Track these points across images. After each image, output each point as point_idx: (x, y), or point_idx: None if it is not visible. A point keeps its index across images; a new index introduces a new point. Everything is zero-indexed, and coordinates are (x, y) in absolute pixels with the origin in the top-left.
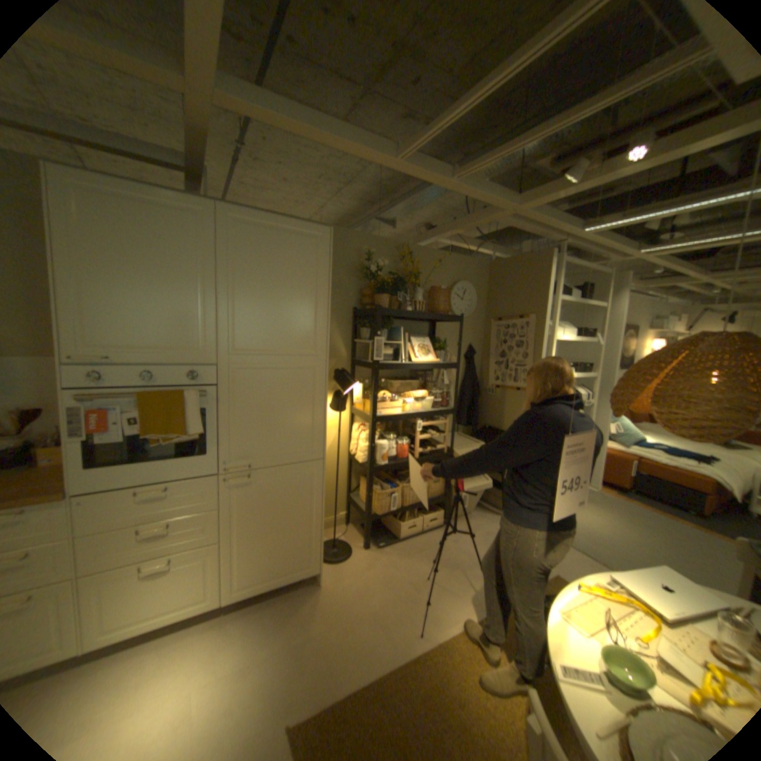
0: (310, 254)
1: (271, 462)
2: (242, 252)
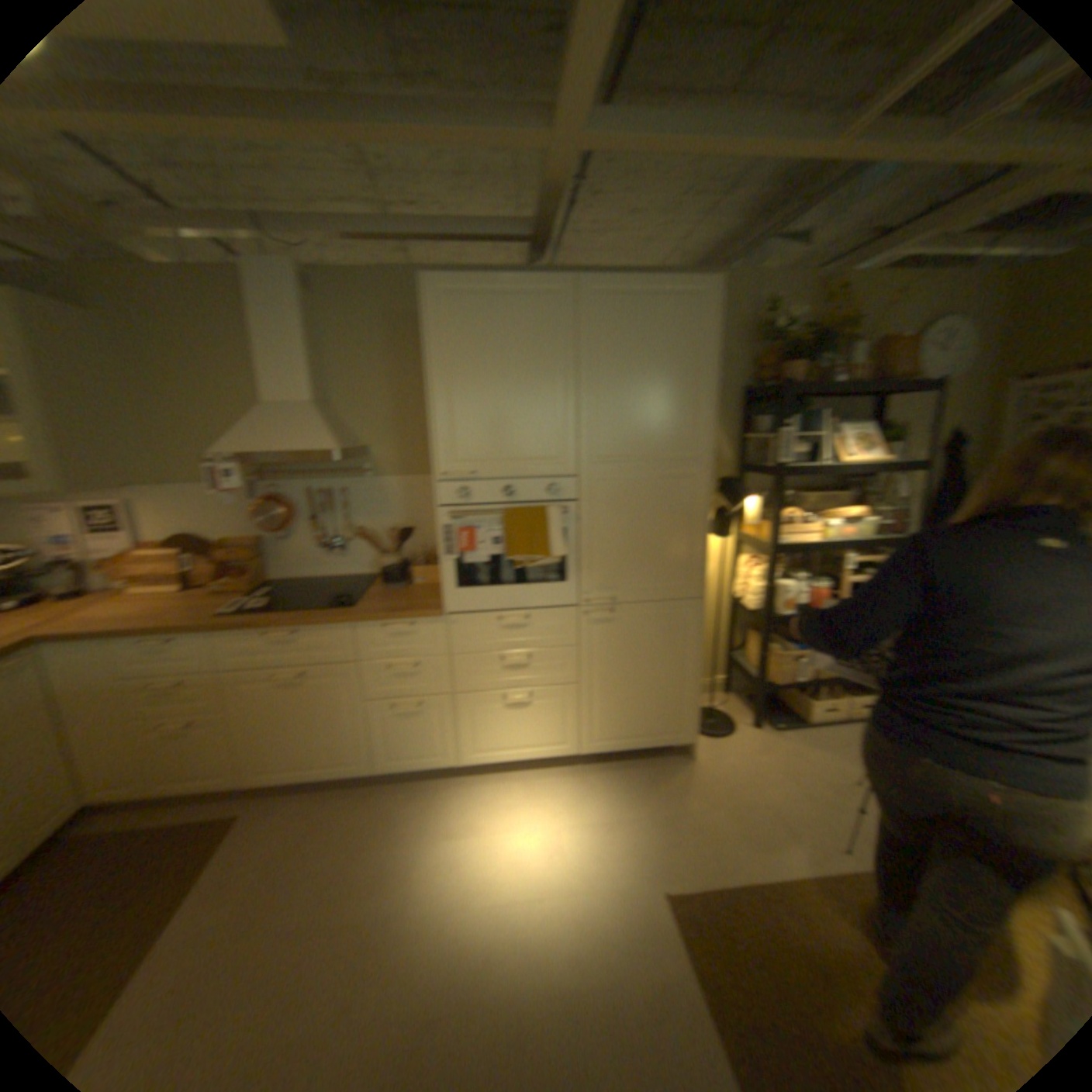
0: (692, 318)
1: (638, 596)
2: (607, 332)
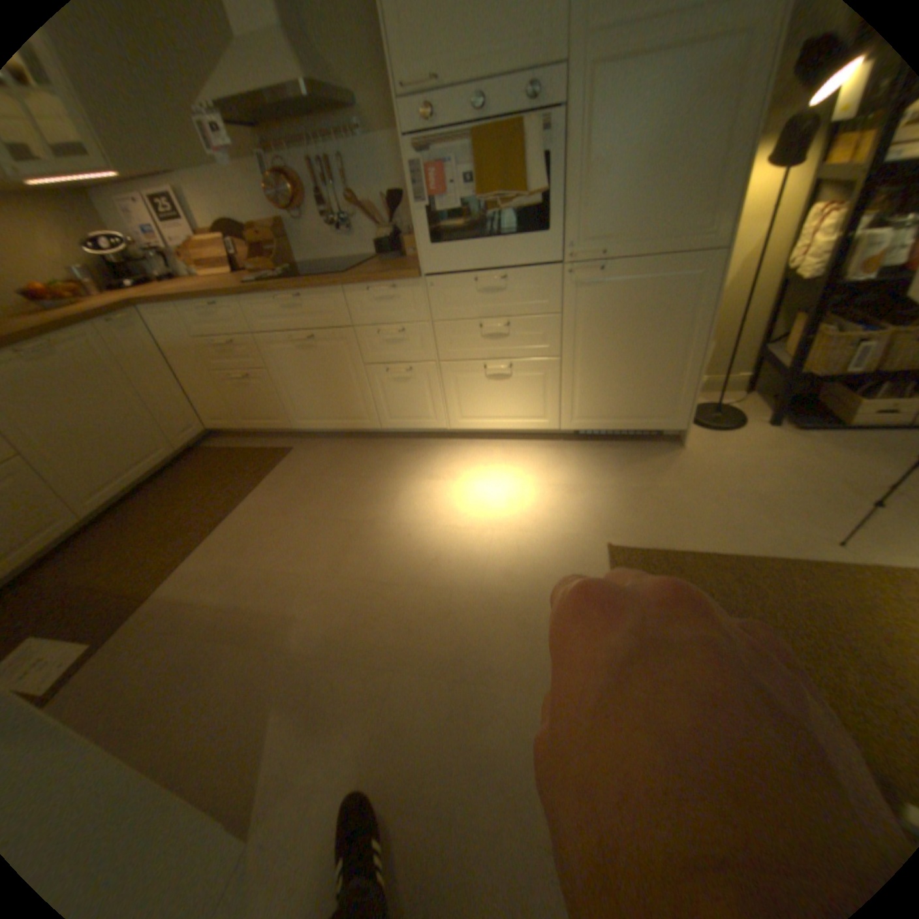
0: None
1: (637, 245)
2: None
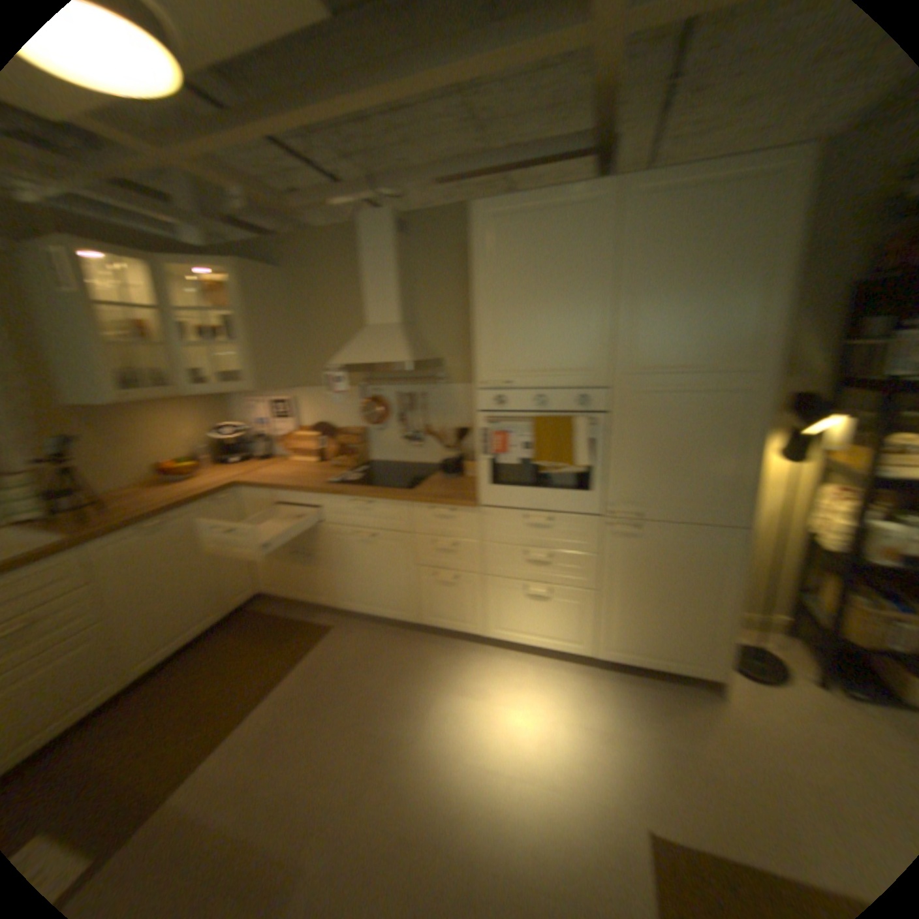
0: (760, 204)
1: (665, 515)
2: (647, 234)
